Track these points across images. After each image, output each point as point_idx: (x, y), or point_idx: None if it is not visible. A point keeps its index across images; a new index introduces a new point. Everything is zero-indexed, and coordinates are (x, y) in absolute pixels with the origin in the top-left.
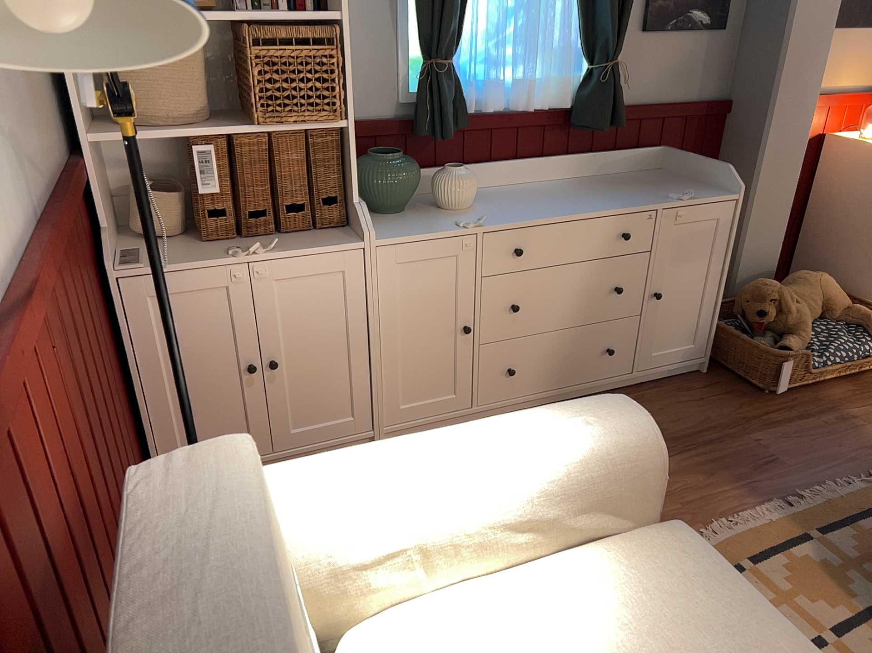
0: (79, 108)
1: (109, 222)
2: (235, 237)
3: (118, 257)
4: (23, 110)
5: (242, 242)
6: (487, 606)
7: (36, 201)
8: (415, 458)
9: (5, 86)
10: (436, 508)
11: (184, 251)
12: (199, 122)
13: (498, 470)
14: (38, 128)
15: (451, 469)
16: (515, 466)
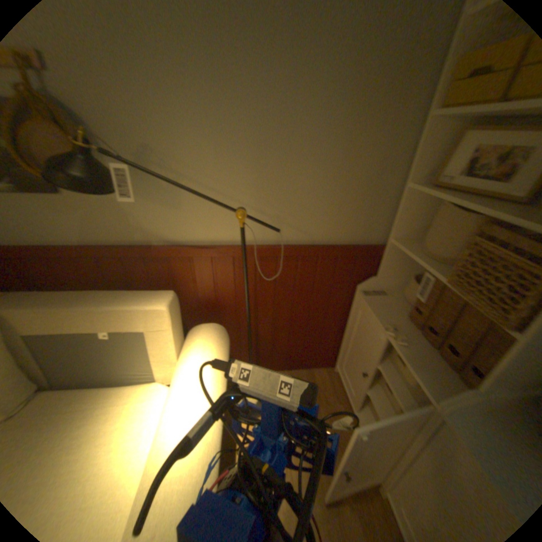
0: (400, 225)
1: (388, 276)
2: (422, 330)
3: (378, 290)
4: (318, 211)
5: (418, 334)
6: (139, 449)
7: (295, 240)
8: (188, 403)
9: (299, 200)
10: (164, 413)
11: (395, 311)
12: (452, 263)
13: (159, 448)
14: (336, 221)
15: (173, 420)
16: (156, 461)
